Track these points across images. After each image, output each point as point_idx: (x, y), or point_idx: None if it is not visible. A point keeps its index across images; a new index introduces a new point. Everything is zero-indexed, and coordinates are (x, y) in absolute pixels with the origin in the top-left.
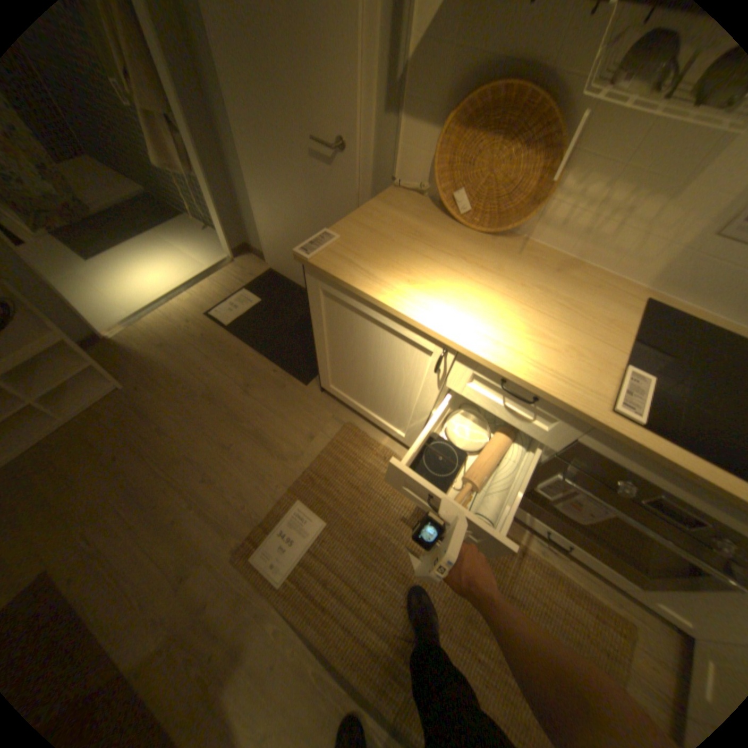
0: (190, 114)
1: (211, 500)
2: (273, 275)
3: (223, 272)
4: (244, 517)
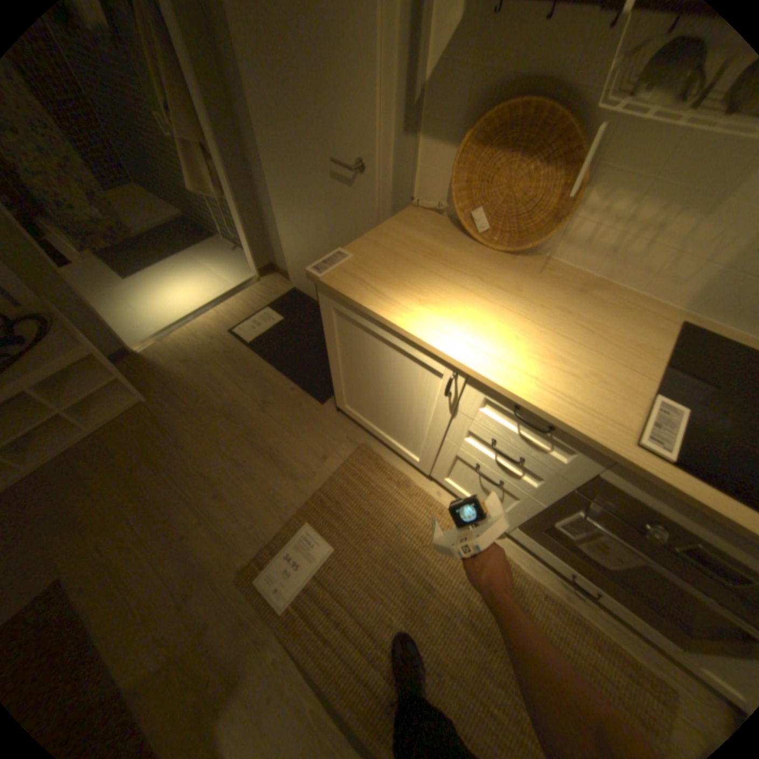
0: (223, 141)
1: (221, 517)
2: (297, 293)
3: (249, 291)
4: (252, 537)
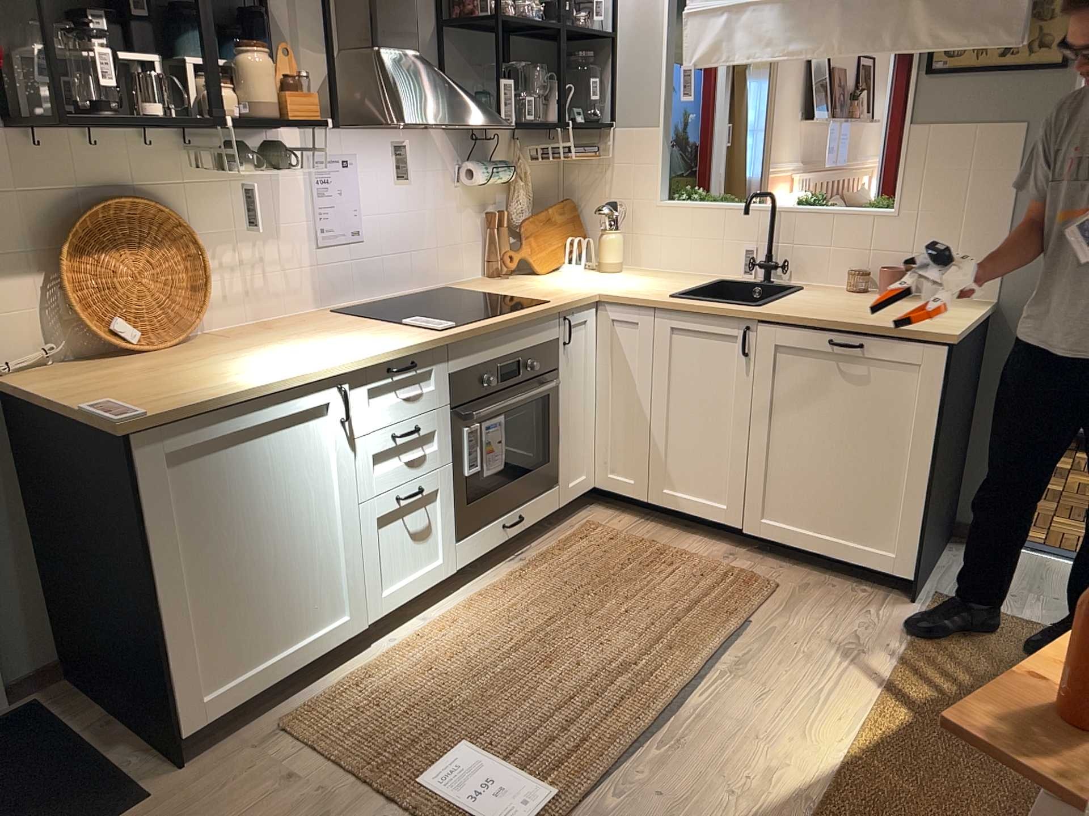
0: None
1: None
2: None
3: None
4: None
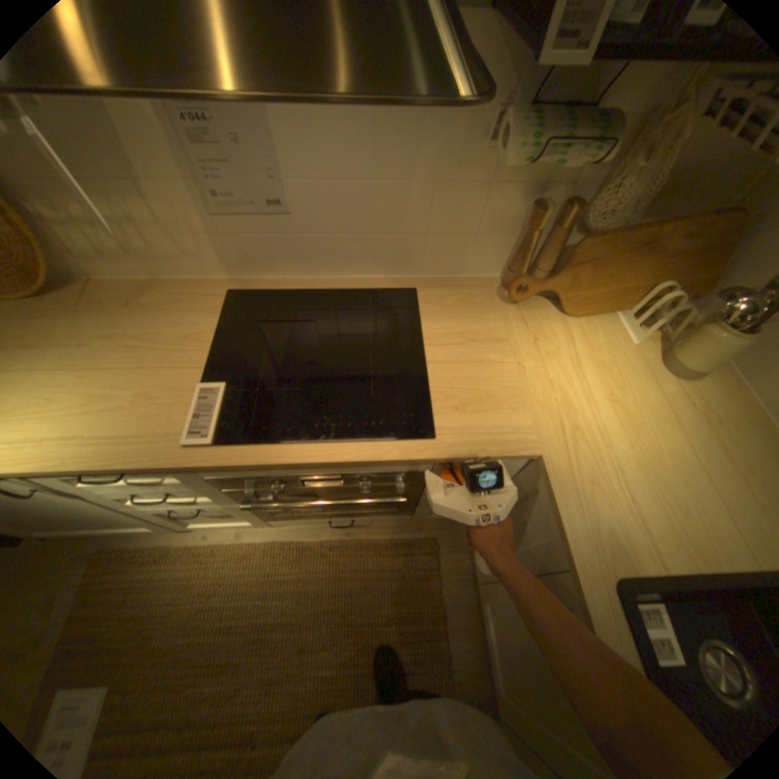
0: None
1: None
2: None
3: None
4: None
